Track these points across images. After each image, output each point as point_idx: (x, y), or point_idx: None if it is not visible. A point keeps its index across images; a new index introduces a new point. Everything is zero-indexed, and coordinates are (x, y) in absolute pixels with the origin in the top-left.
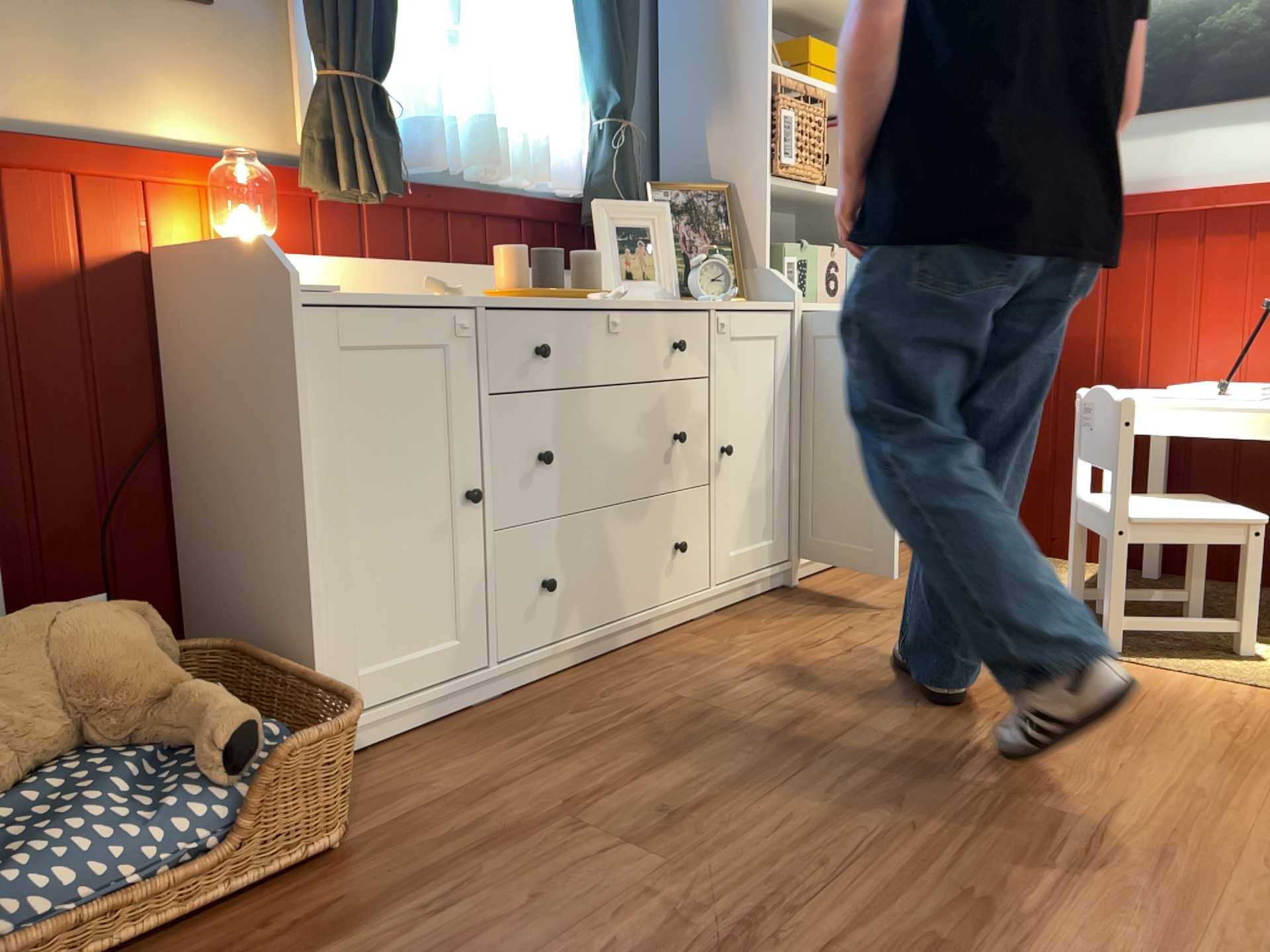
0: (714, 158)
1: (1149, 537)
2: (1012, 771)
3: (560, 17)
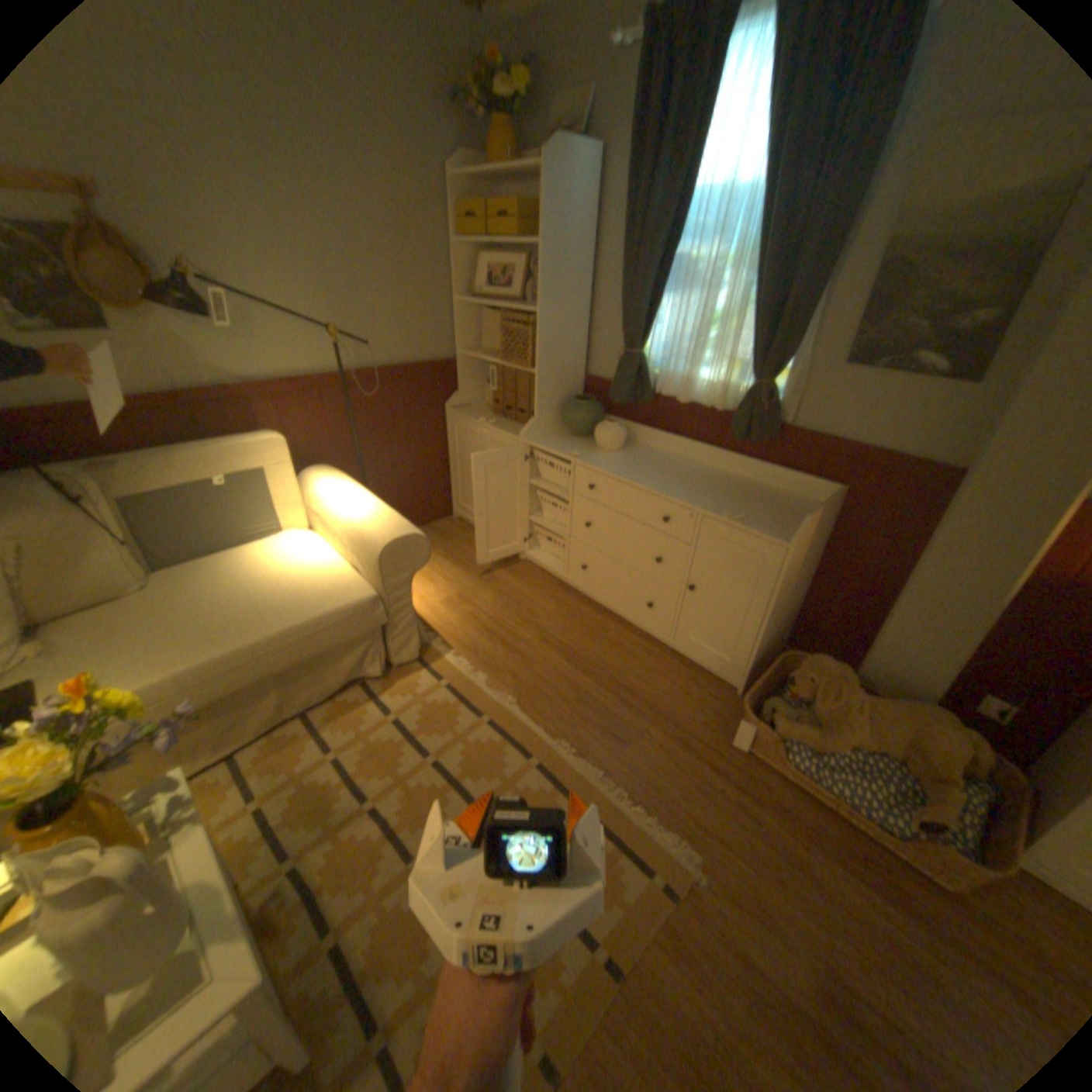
0: None
1: None
2: None
3: None
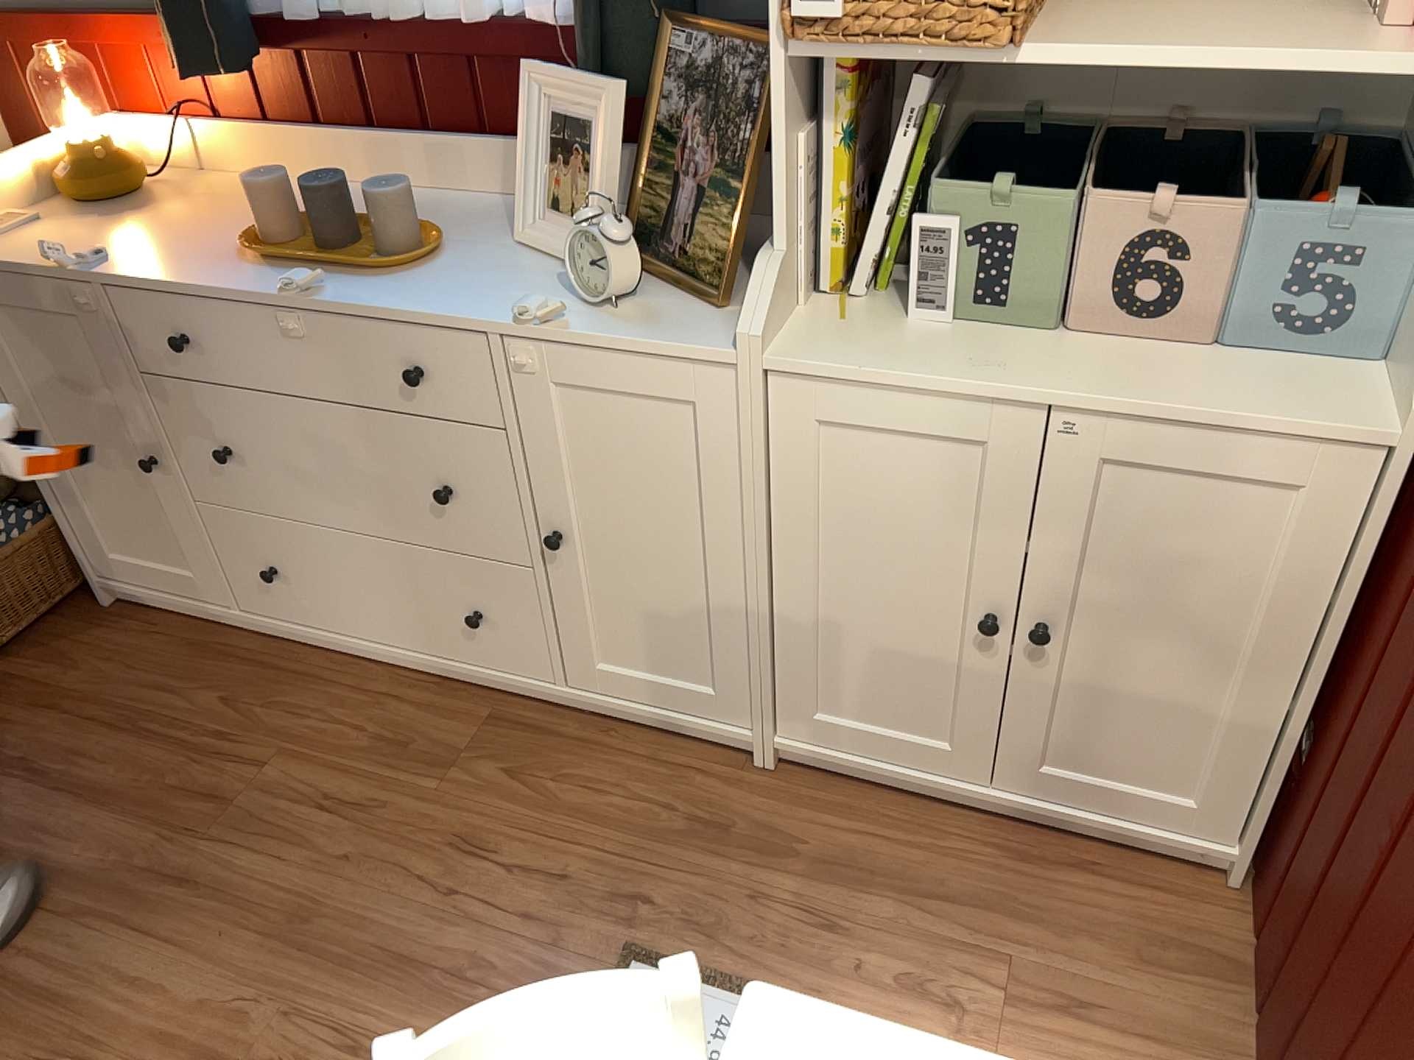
0: None
1: None
2: None
3: None
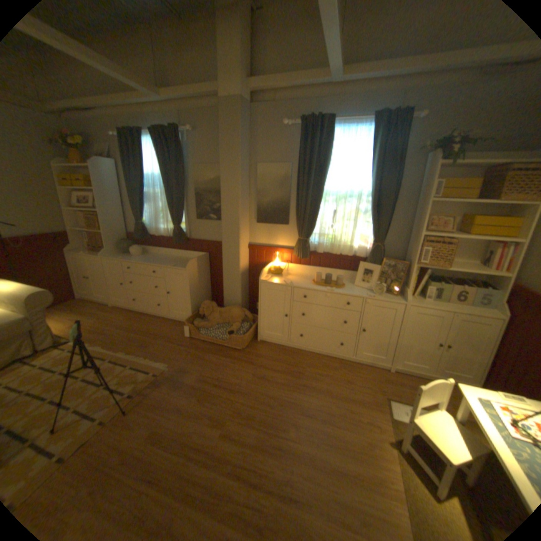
0: (412, 253)
1: (419, 433)
2: (304, 424)
3: (368, 216)
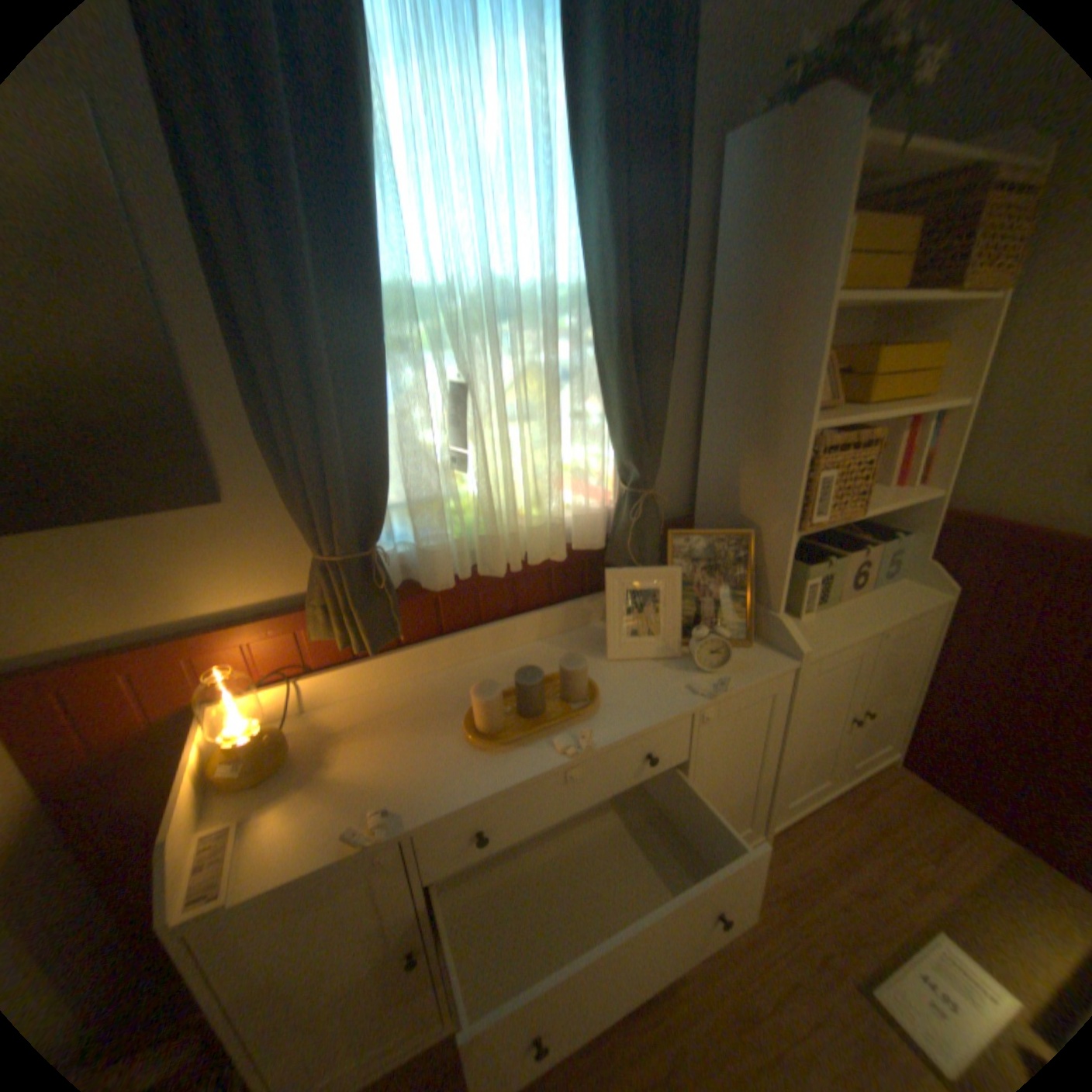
0: (745, 495)
1: None
2: None
3: (588, 391)
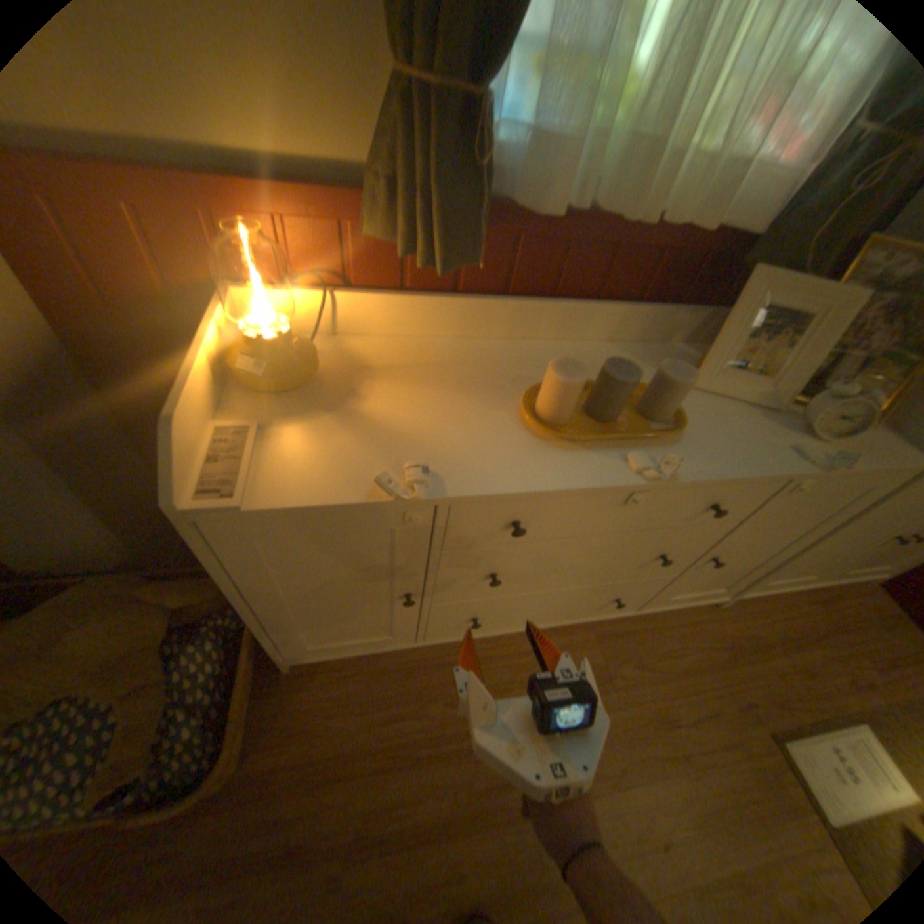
0: None
1: None
2: None
3: None
